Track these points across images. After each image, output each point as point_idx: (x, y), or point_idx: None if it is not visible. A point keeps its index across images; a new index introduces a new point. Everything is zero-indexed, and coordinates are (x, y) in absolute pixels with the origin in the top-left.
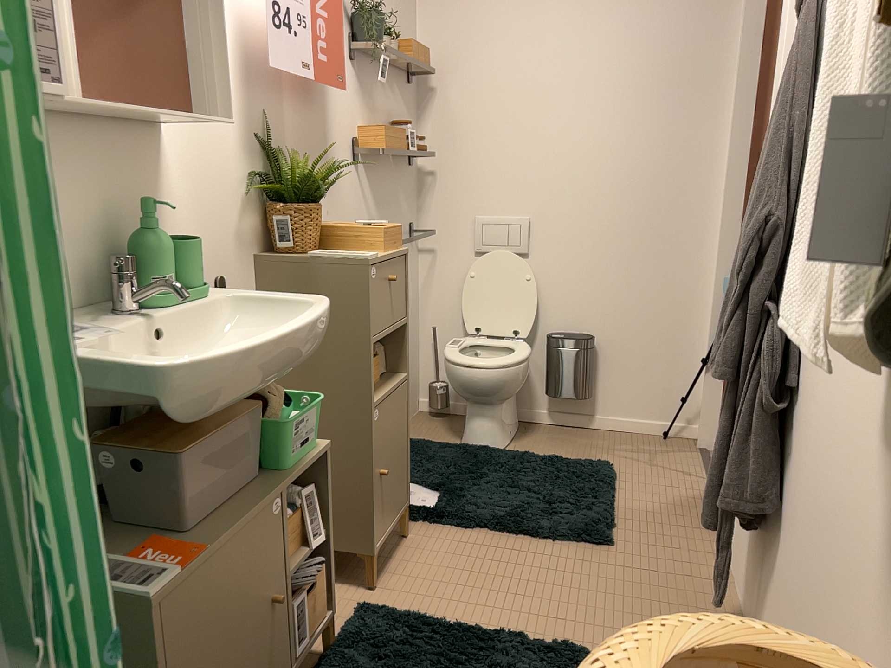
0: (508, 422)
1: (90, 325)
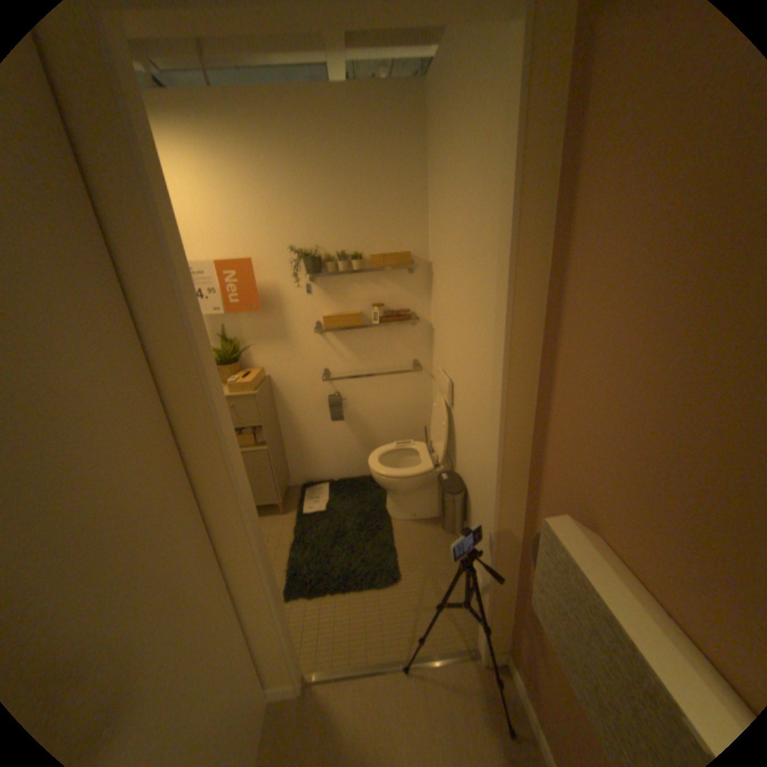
0: (412, 507)
1: None
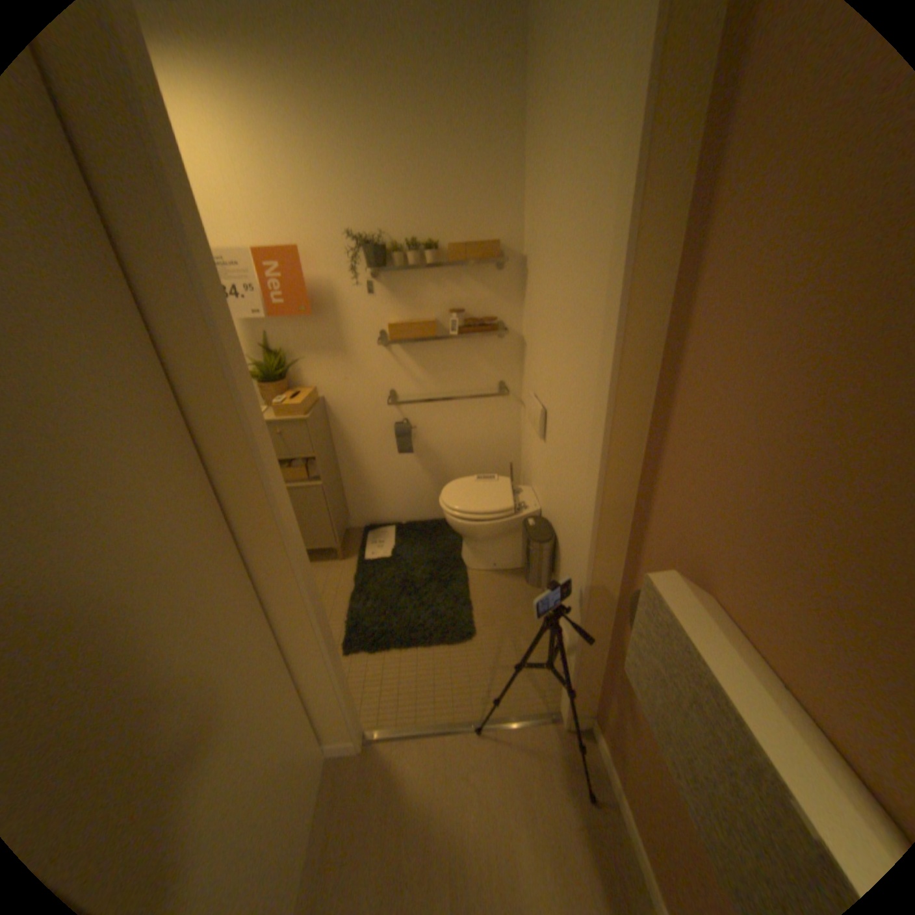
0: (492, 556)
1: None
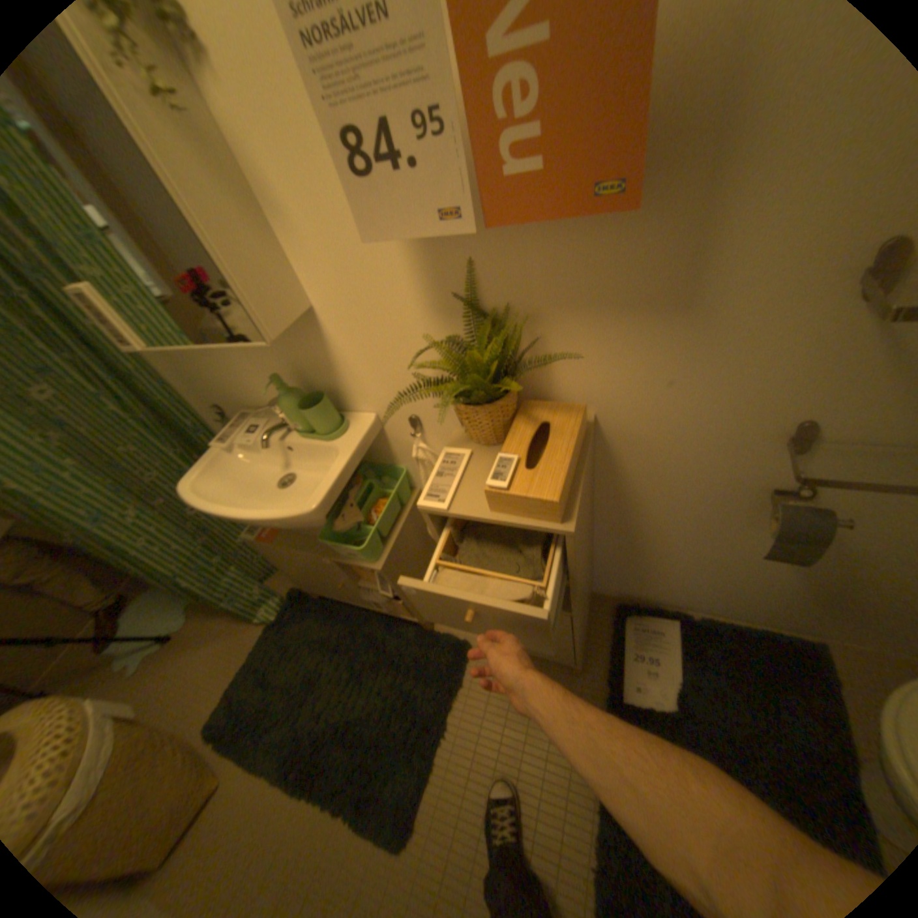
0: None
1: (254, 428)
